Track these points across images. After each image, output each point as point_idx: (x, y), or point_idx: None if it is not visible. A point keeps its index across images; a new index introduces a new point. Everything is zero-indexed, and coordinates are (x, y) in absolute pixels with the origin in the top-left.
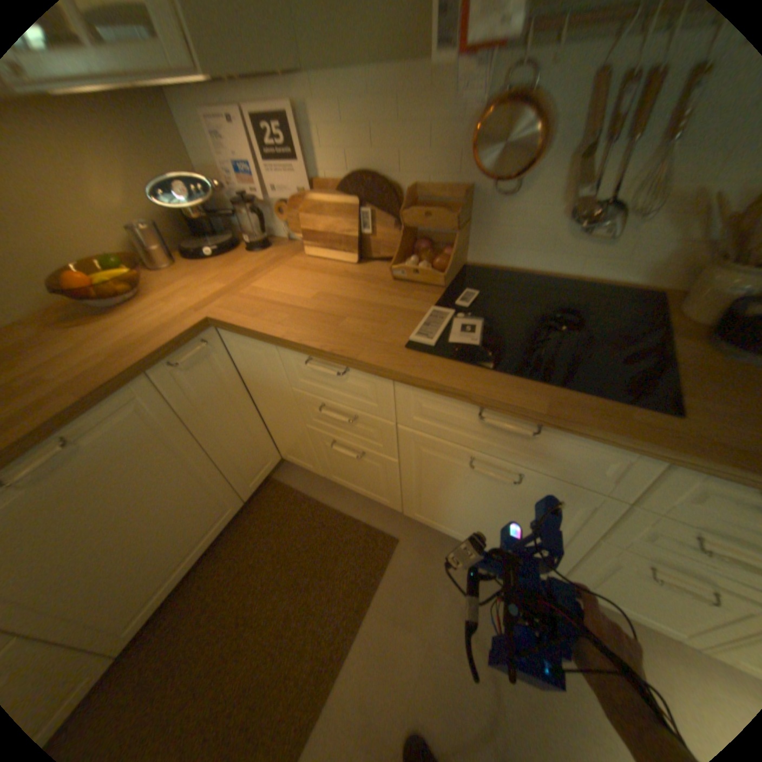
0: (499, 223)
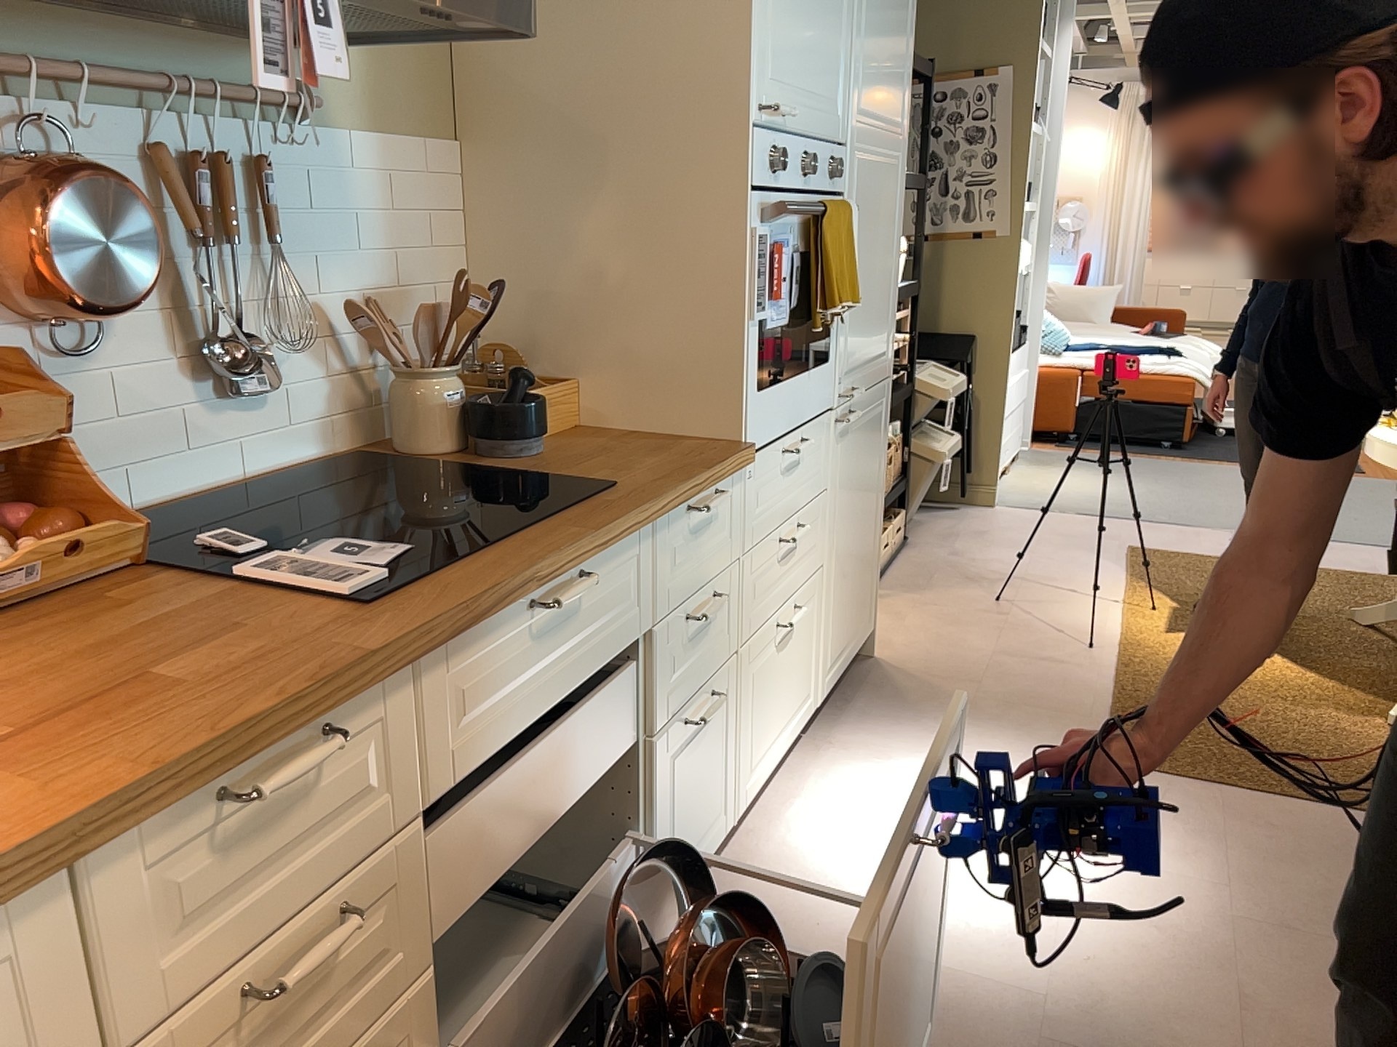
0: (84, 422)
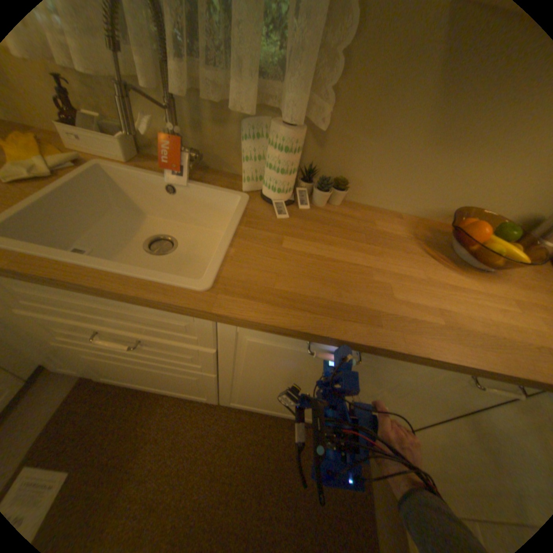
0: None
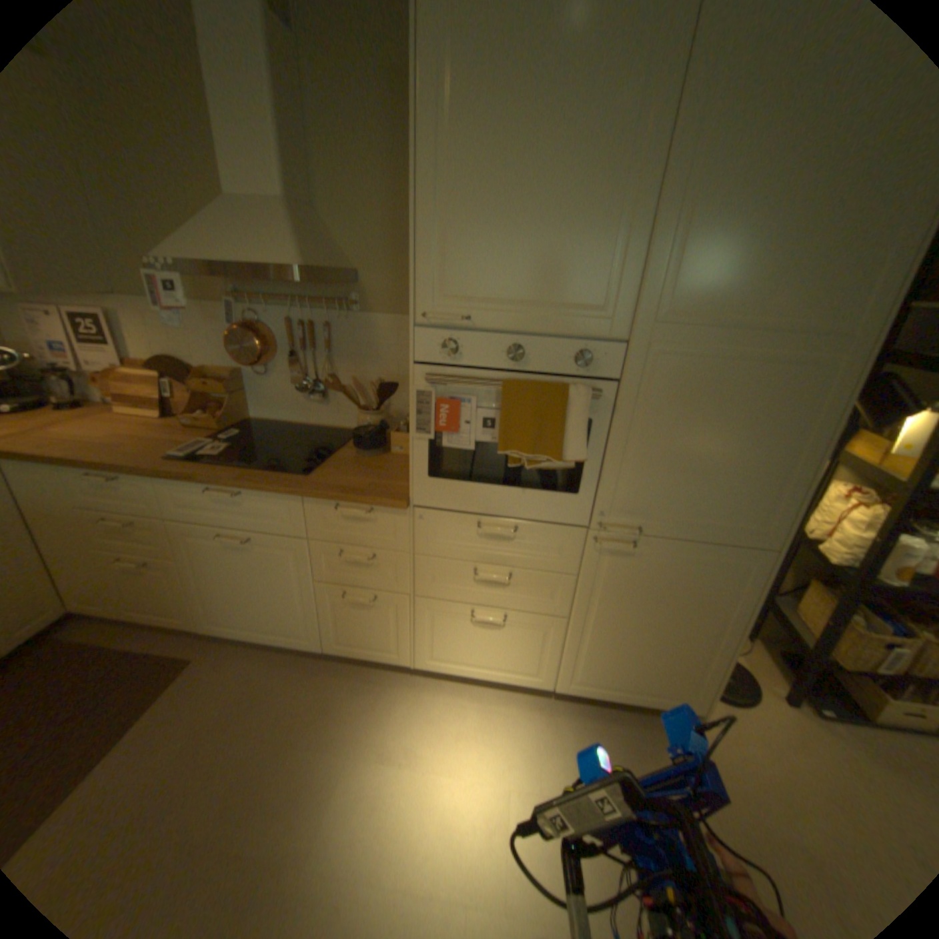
0: (263, 392)
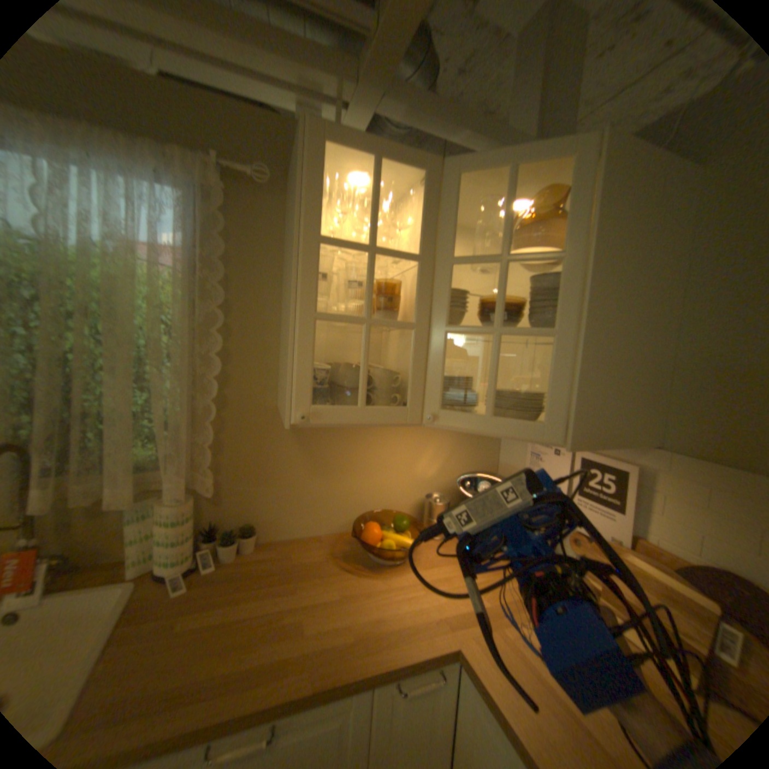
0: None
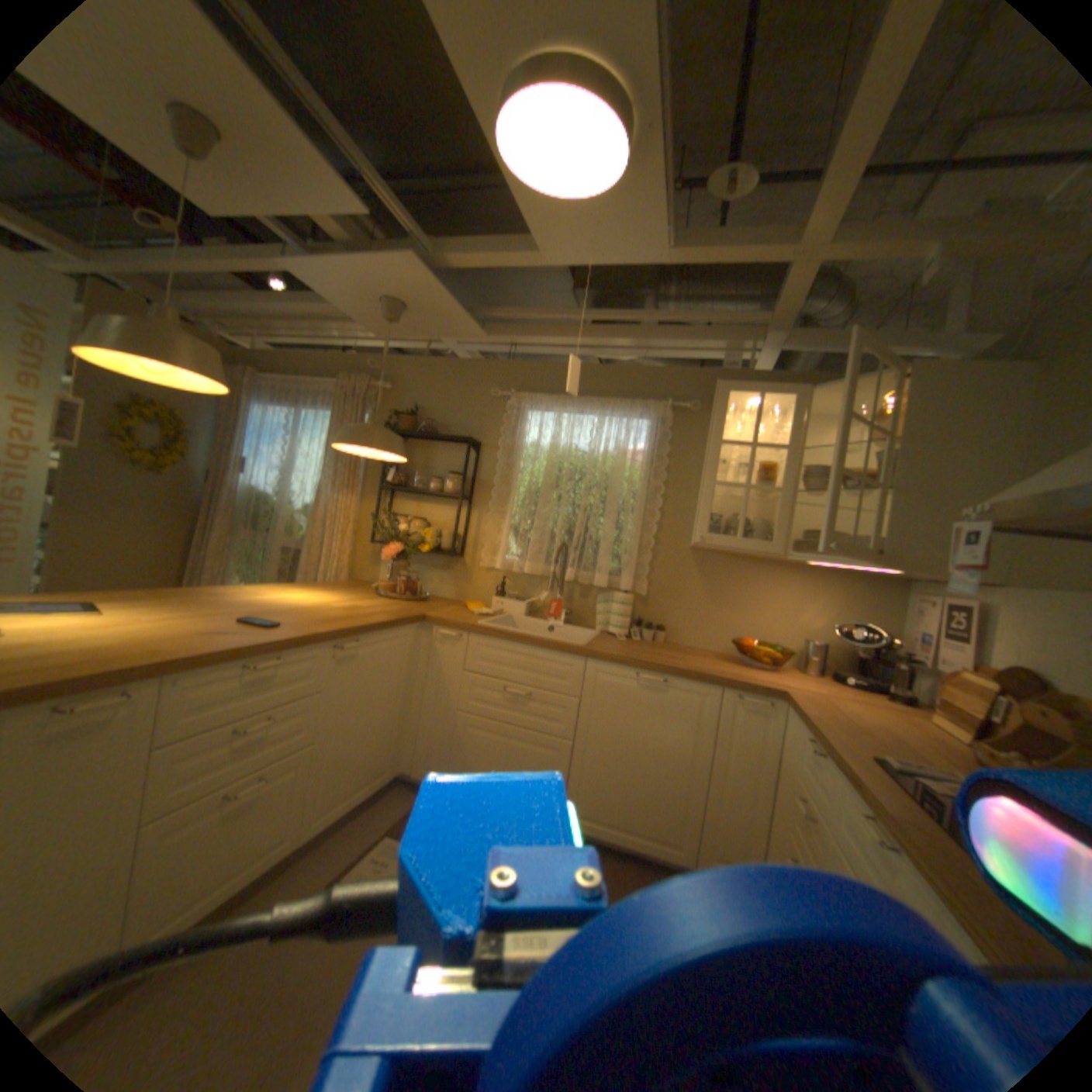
0: None
